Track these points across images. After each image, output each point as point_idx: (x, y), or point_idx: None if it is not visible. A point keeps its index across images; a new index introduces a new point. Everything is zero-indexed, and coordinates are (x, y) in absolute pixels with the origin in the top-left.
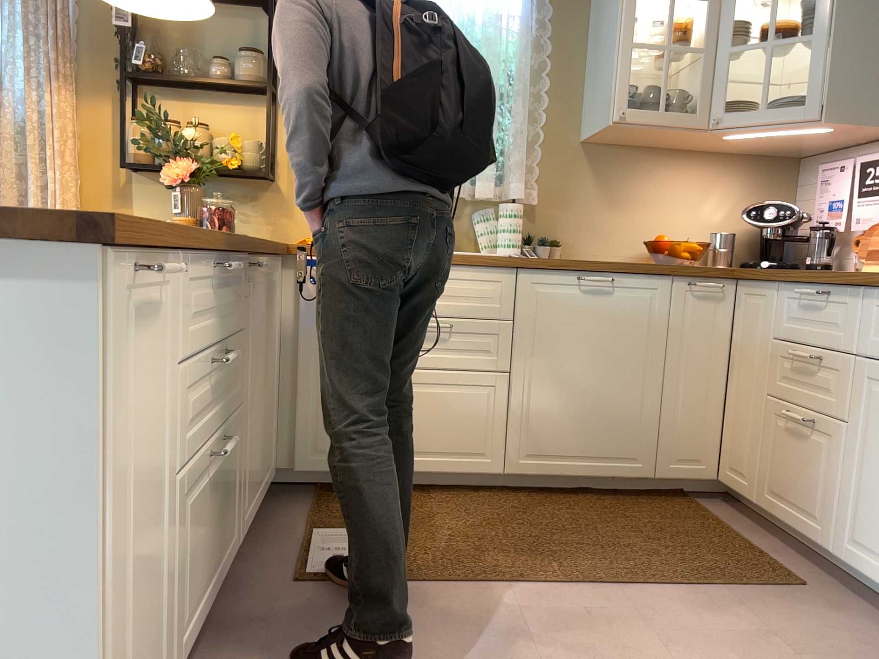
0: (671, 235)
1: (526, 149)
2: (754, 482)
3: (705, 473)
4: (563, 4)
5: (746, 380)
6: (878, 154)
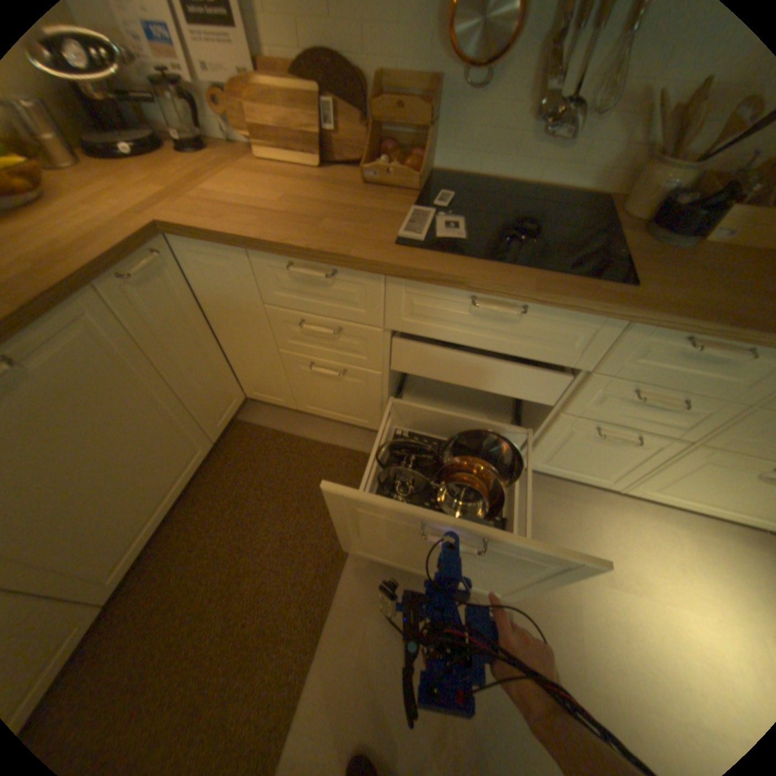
0: None
1: None
2: (288, 399)
3: (236, 403)
4: None
5: (239, 335)
6: None
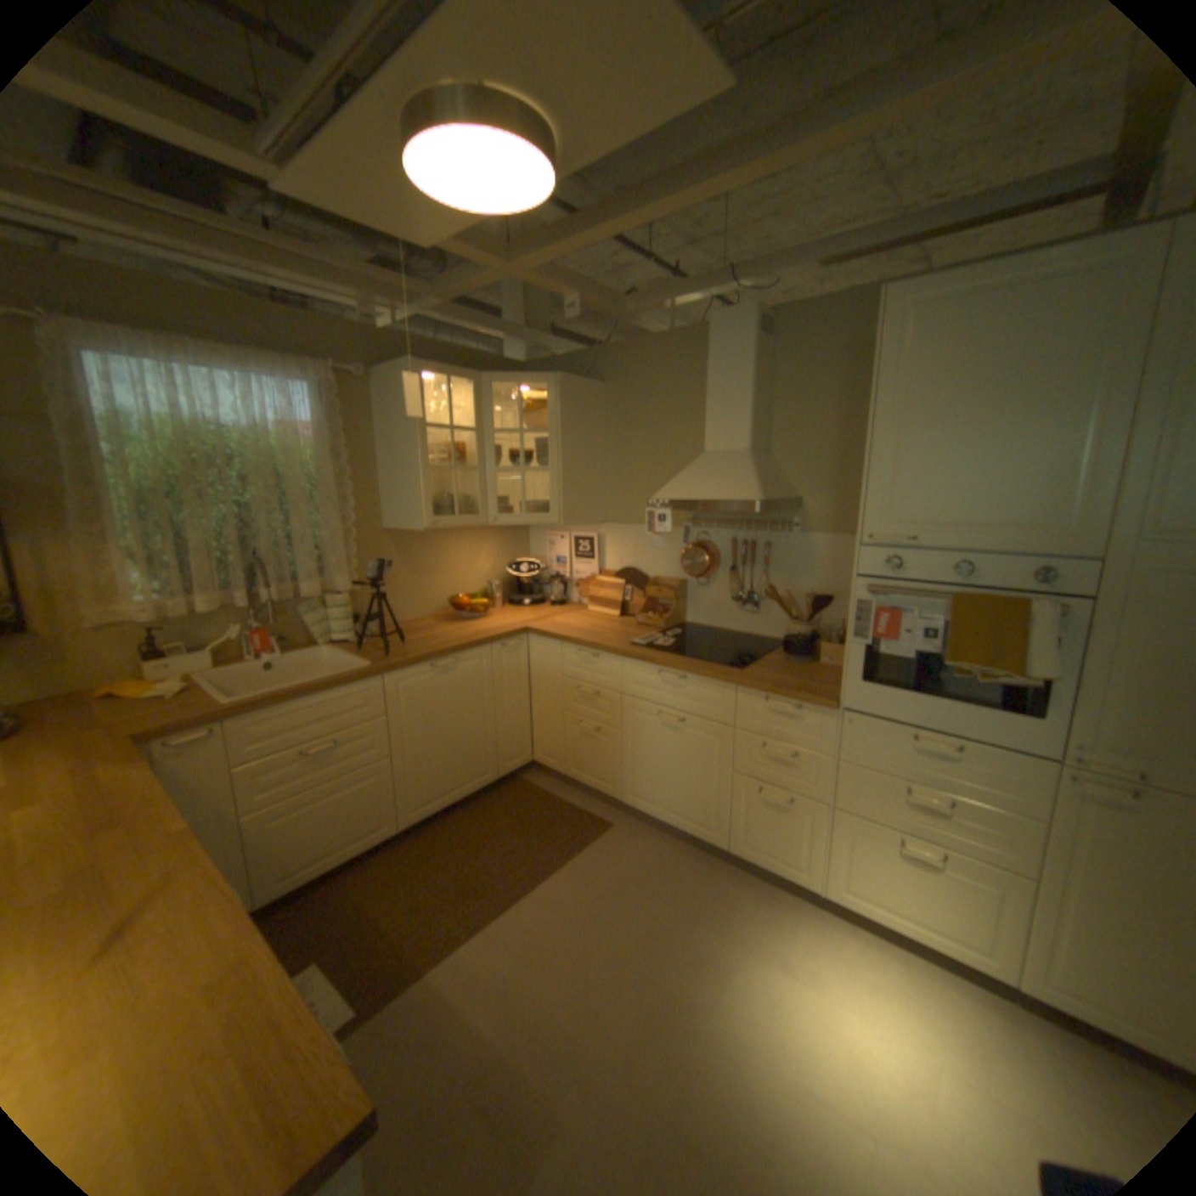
0: (459, 589)
1: (337, 544)
2: (561, 762)
3: (525, 761)
4: (346, 413)
5: (544, 699)
6: (583, 534)
